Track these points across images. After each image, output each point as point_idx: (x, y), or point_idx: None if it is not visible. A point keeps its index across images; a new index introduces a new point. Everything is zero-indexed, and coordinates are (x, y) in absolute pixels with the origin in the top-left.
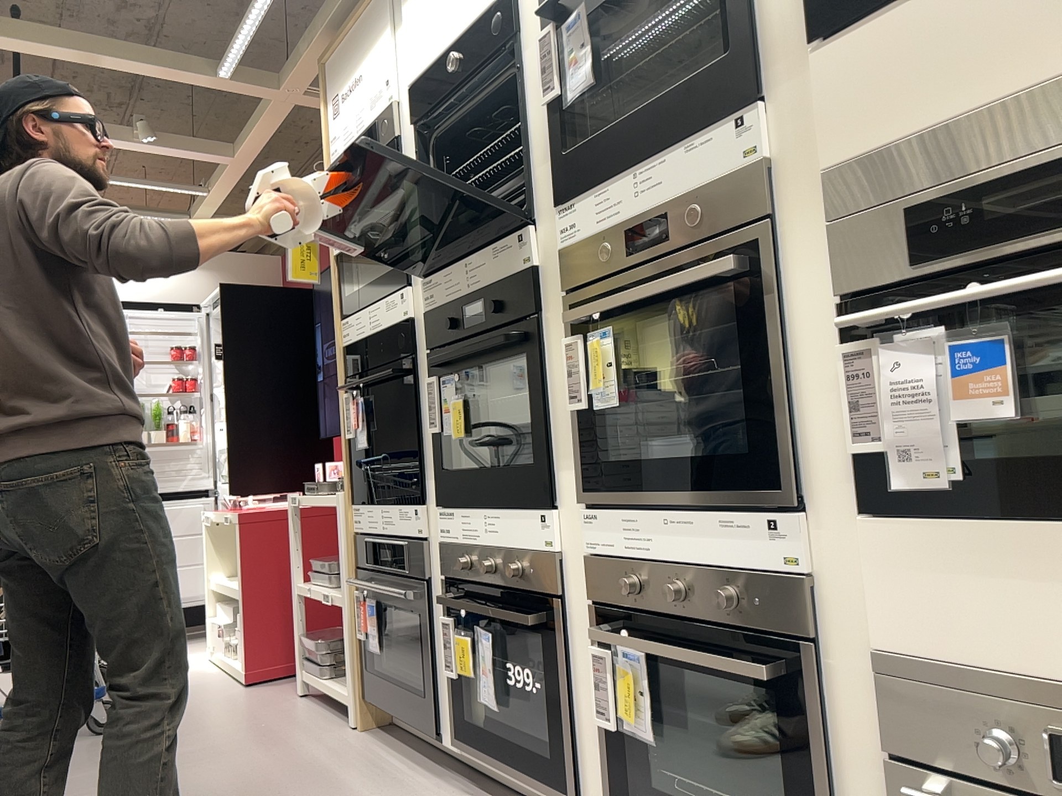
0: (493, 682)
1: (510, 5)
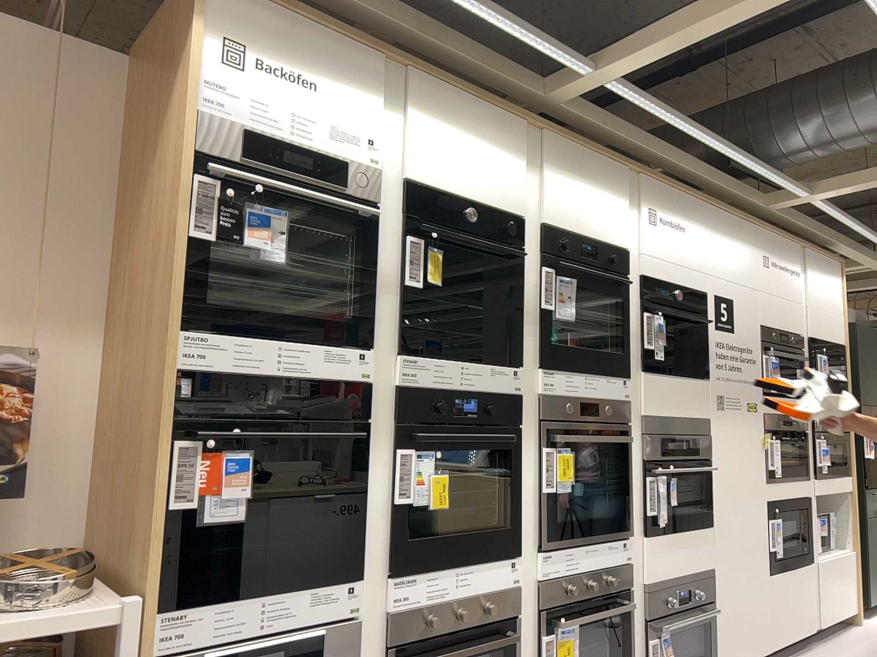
0: None
1: (518, 229)
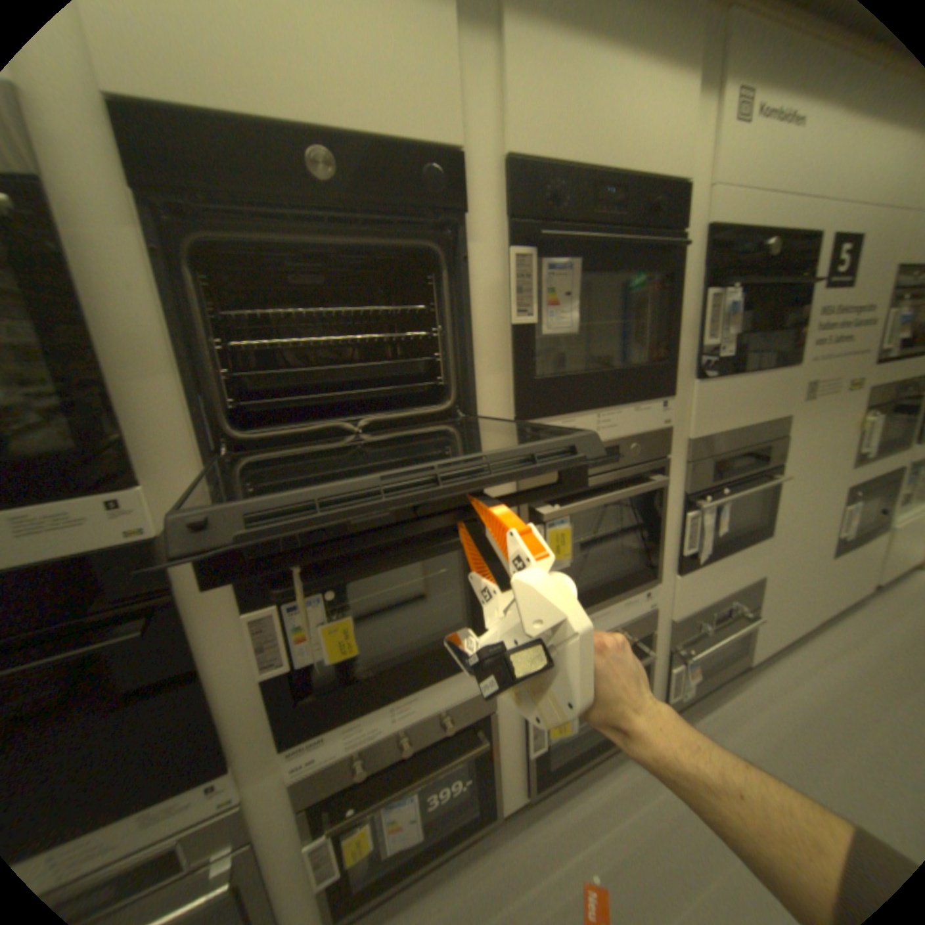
0: (418, 825)
1: (459, 169)
